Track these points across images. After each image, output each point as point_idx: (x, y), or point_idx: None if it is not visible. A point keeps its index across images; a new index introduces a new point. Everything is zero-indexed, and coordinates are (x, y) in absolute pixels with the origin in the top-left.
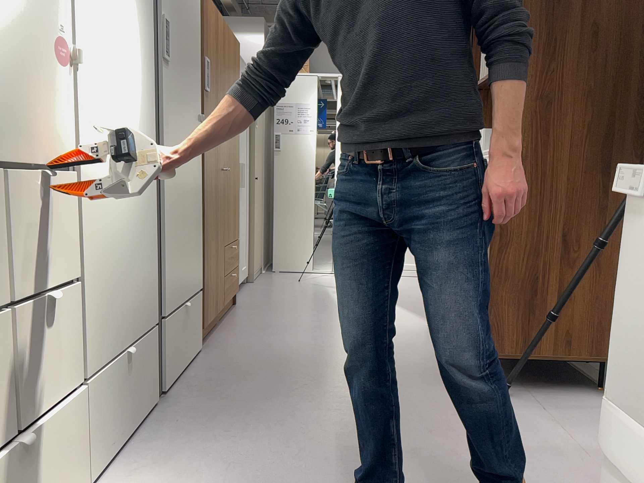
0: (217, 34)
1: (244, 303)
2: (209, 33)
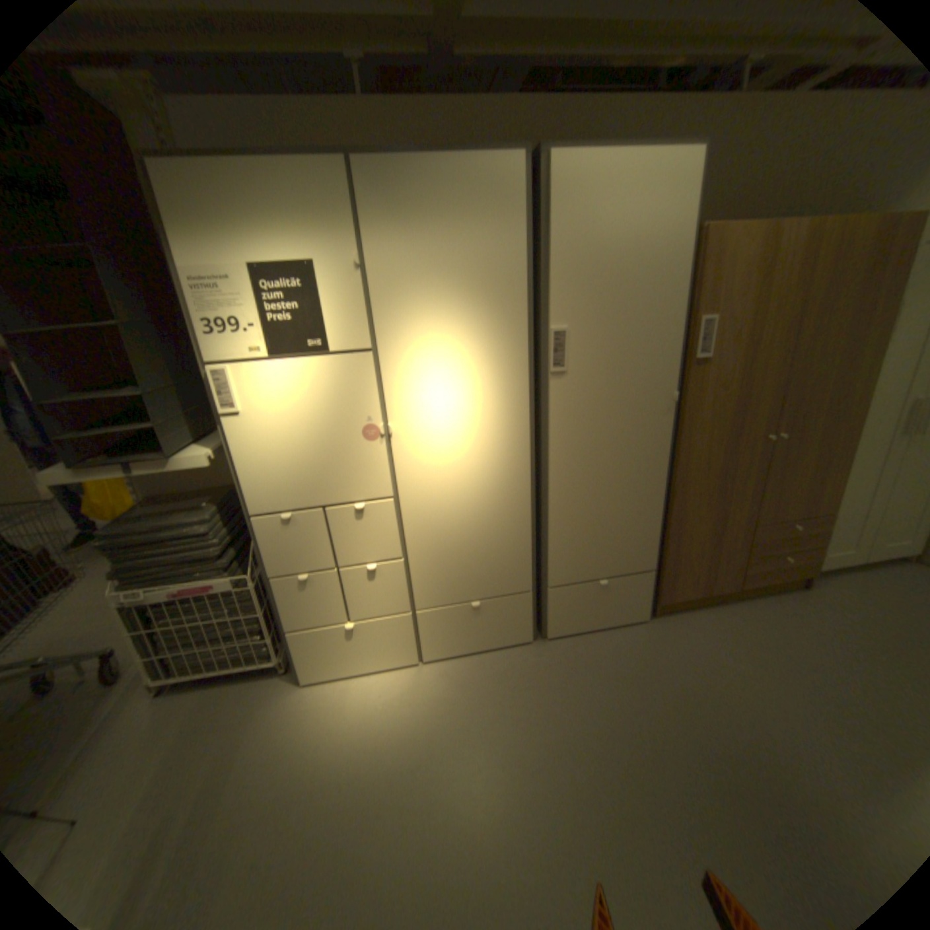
0: (771, 259)
1: (829, 595)
2: (730, 276)
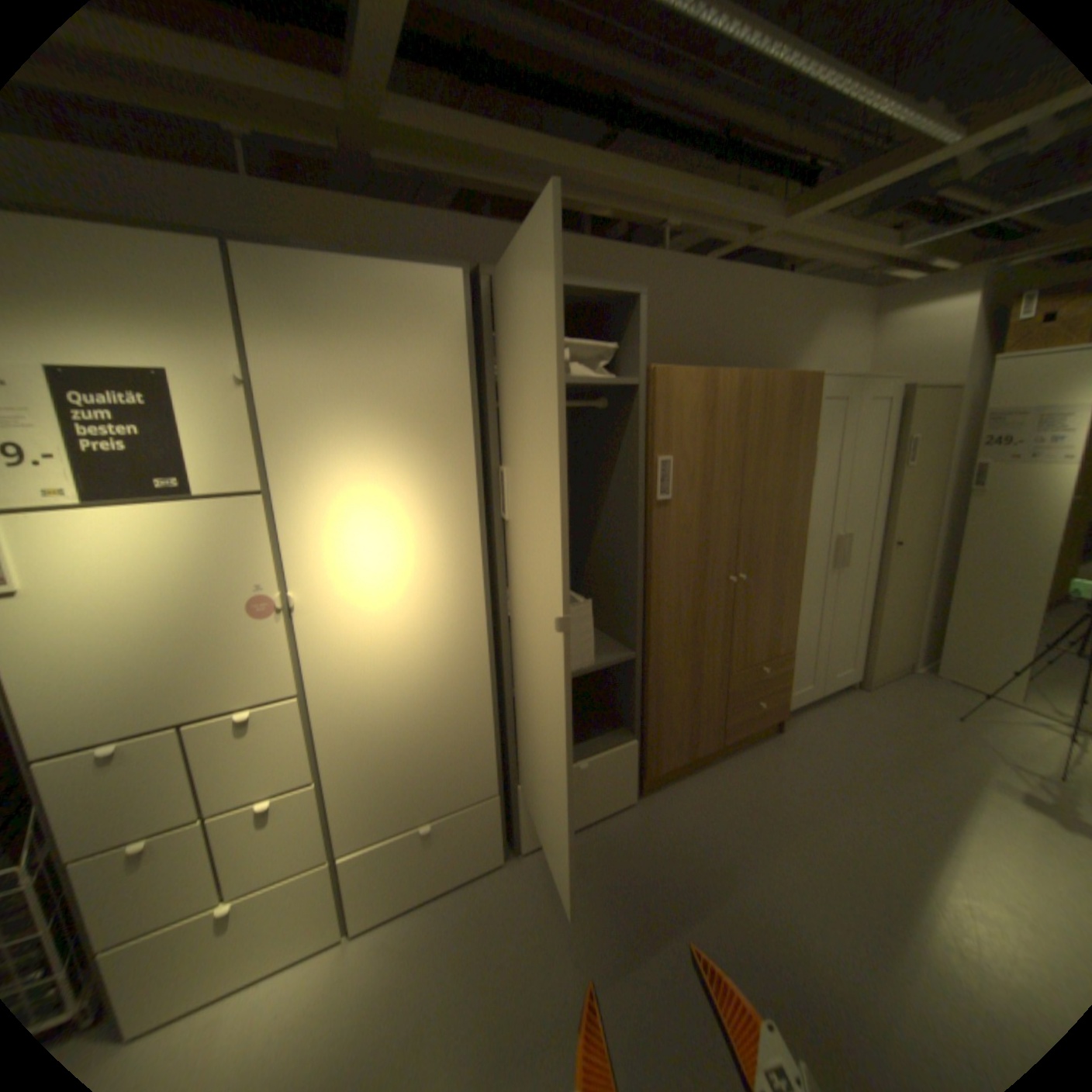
0: (712, 404)
1: (799, 737)
2: (679, 418)
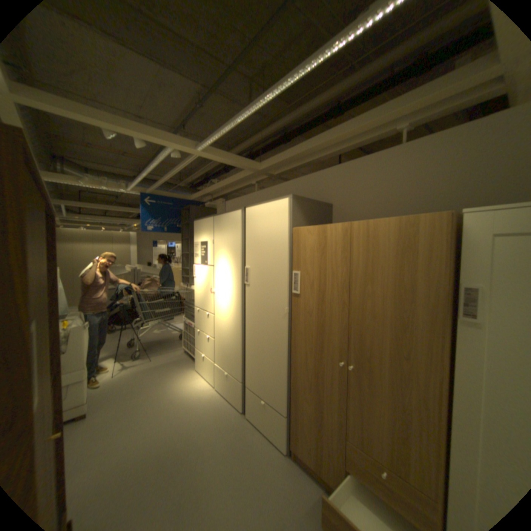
0: (323, 245)
1: None
2: (303, 252)
